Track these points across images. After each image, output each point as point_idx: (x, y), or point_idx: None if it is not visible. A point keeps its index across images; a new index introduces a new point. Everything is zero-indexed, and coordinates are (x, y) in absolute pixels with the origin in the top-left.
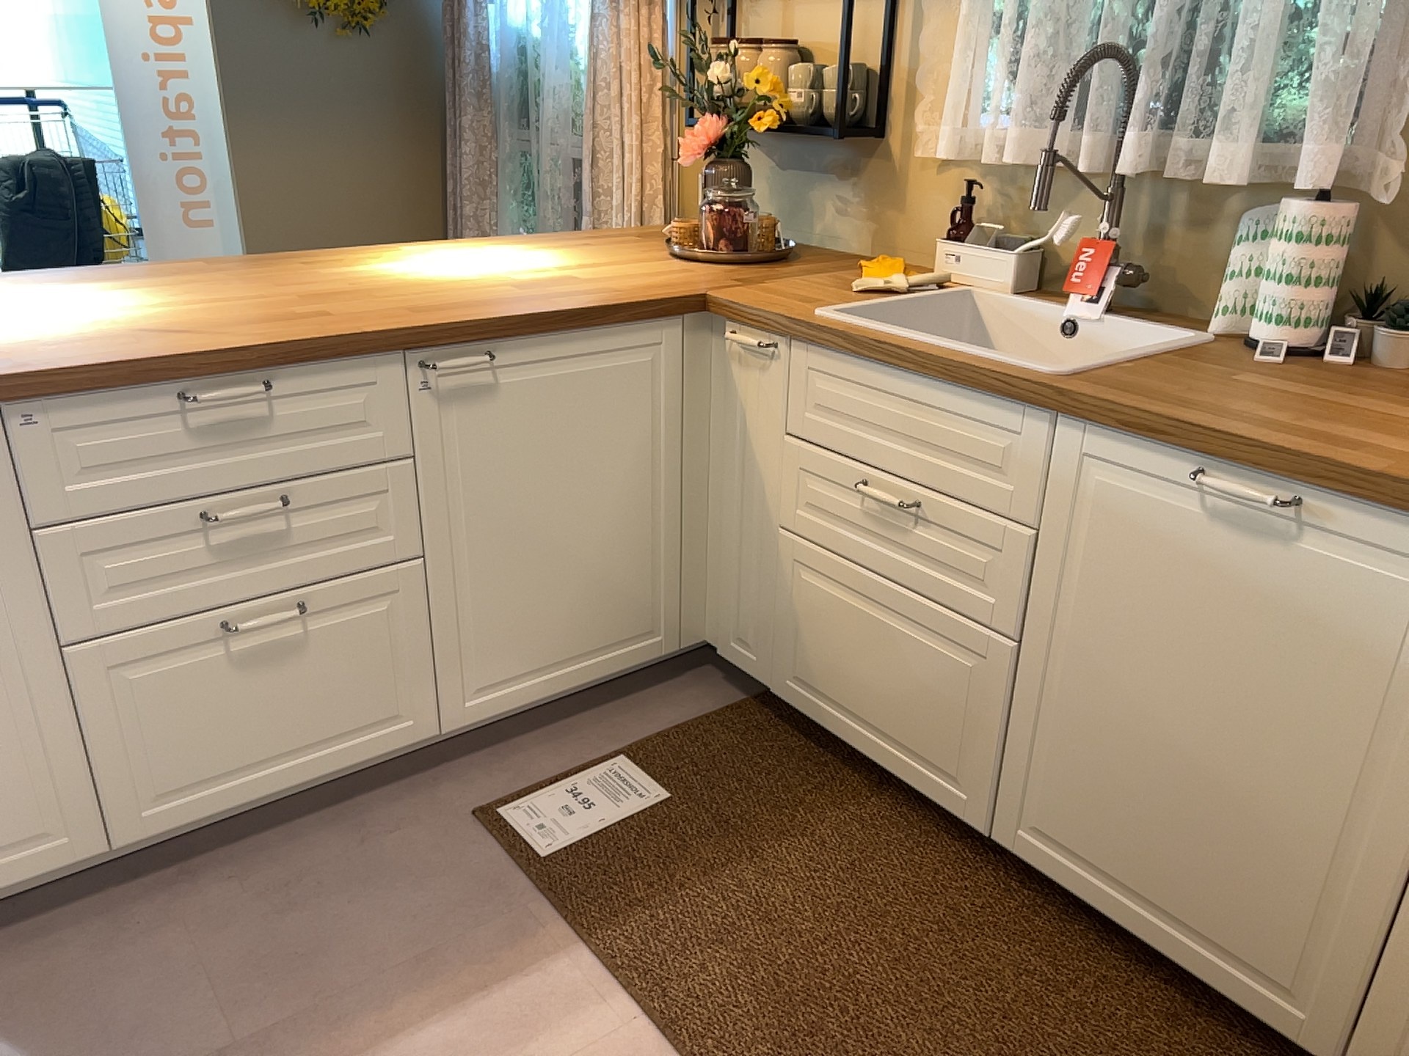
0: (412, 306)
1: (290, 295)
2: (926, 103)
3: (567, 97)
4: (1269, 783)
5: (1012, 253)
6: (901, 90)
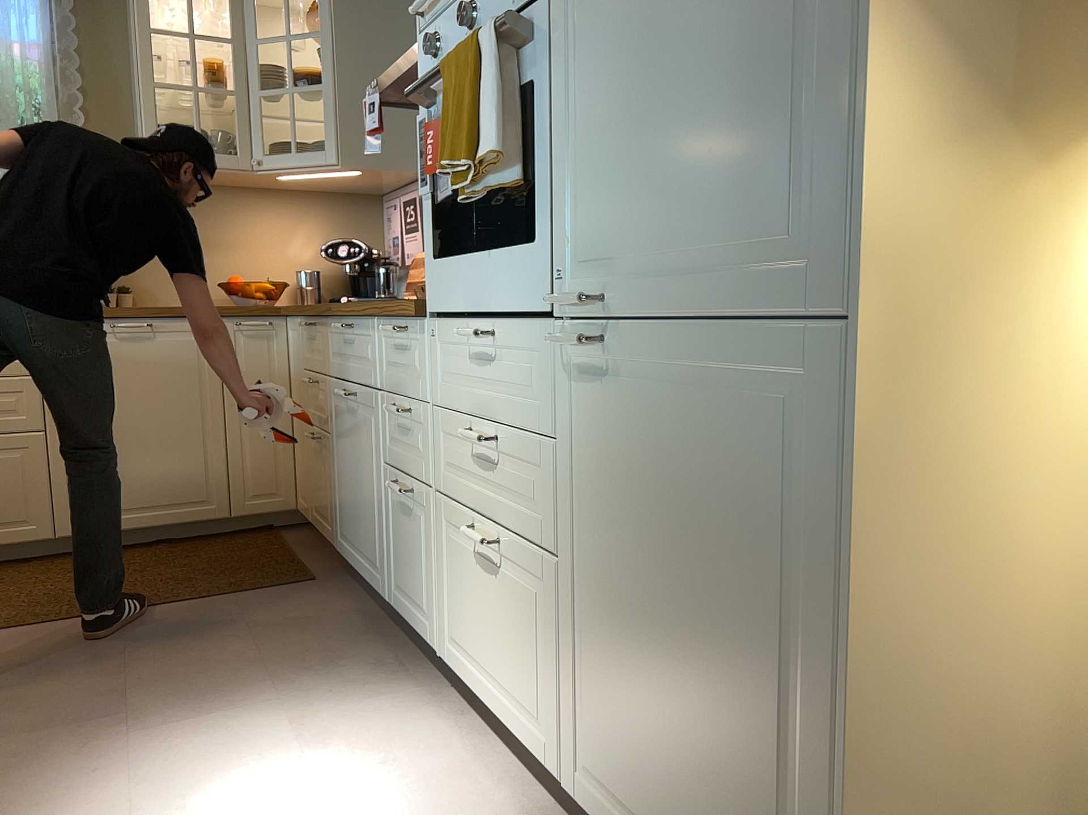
0: None
1: None
2: None
3: None
4: (173, 427)
5: None
6: None
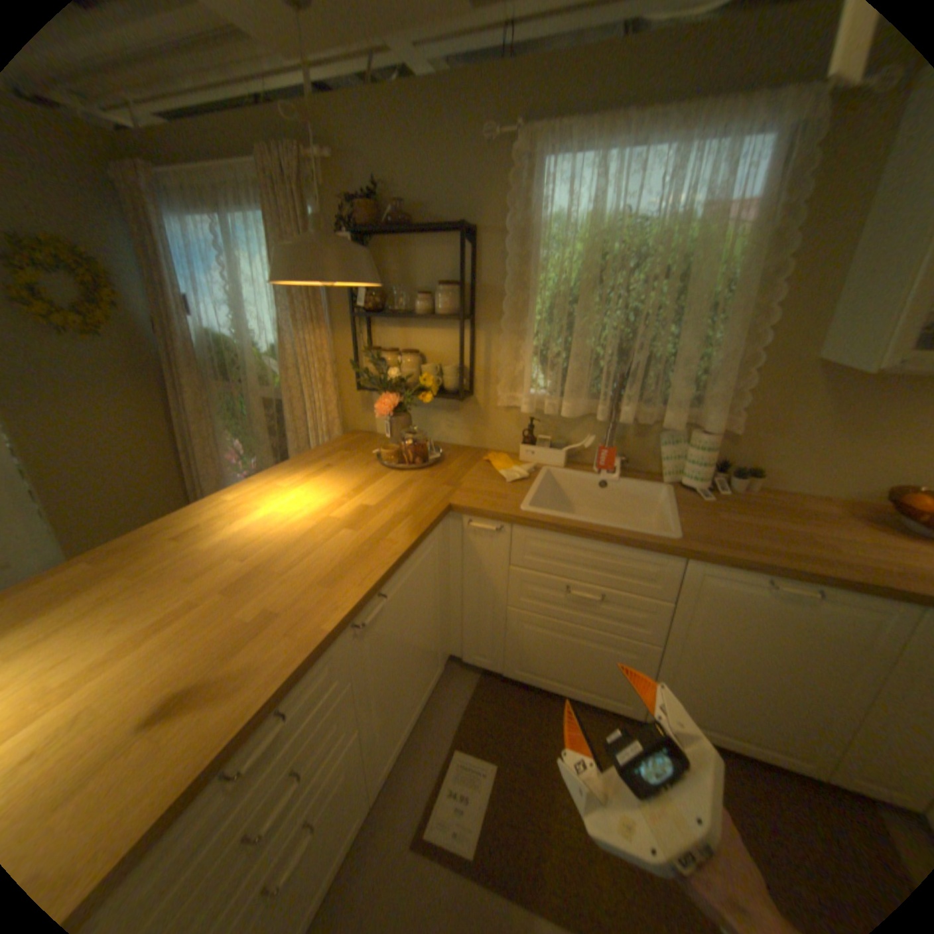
0: (315, 577)
1: (208, 592)
2: (497, 380)
3: (256, 367)
4: (801, 691)
5: (562, 449)
6: (482, 373)
